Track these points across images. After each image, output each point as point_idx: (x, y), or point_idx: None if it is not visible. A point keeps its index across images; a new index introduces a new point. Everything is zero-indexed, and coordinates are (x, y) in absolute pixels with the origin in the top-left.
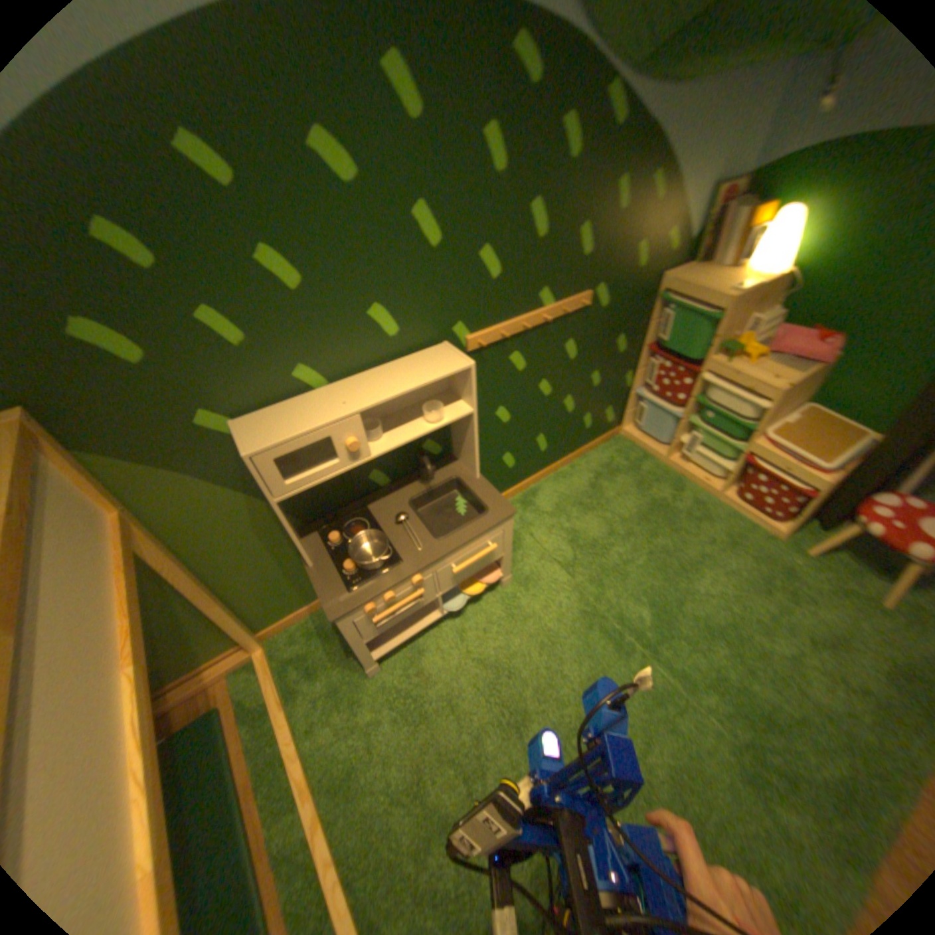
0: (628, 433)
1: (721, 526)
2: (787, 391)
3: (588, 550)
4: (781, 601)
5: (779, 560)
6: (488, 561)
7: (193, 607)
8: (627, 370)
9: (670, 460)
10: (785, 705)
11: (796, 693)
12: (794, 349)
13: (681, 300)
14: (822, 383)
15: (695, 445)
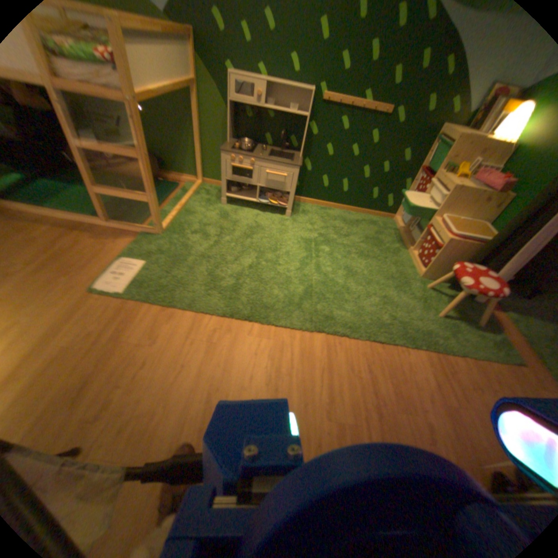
0: (395, 218)
1: (397, 258)
2: (457, 185)
3: (328, 229)
4: (389, 283)
5: (408, 278)
6: (282, 188)
7: (192, 144)
8: (407, 175)
9: (402, 232)
10: (345, 294)
11: (355, 296)
12: (484, 178)
13: (445, 139)
14: (499, 214)
15: (414, 222)
